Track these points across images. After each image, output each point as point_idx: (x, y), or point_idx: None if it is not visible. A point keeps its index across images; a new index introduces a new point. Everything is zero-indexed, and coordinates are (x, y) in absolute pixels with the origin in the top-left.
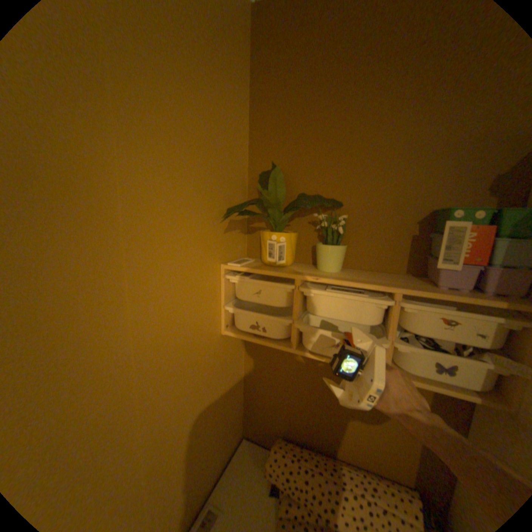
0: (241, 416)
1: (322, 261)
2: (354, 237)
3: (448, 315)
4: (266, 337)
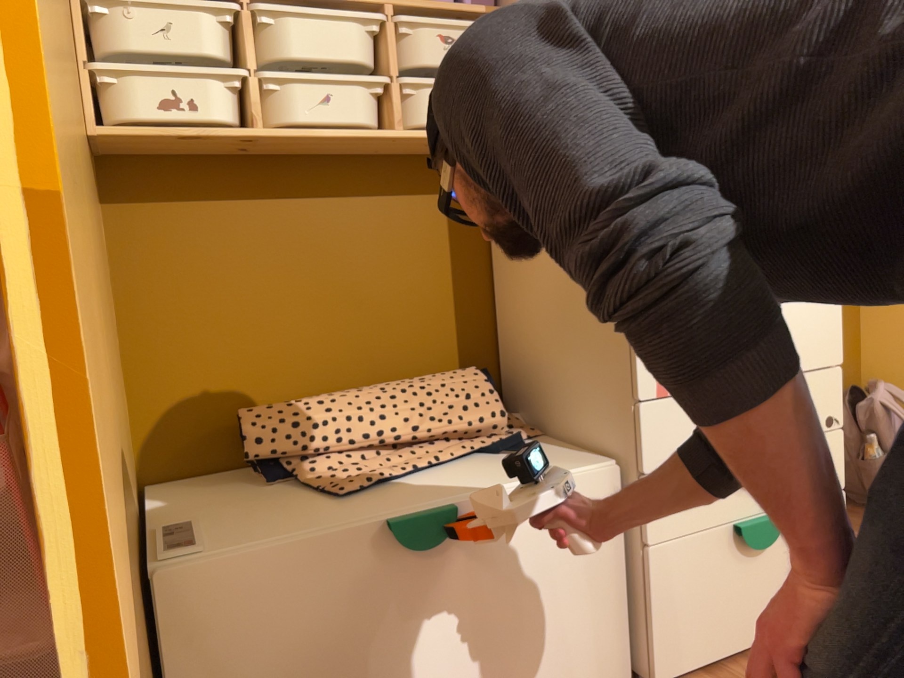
0: (131, 425)
1: None
2: None
3: (442, 23)
4: (199, 124)
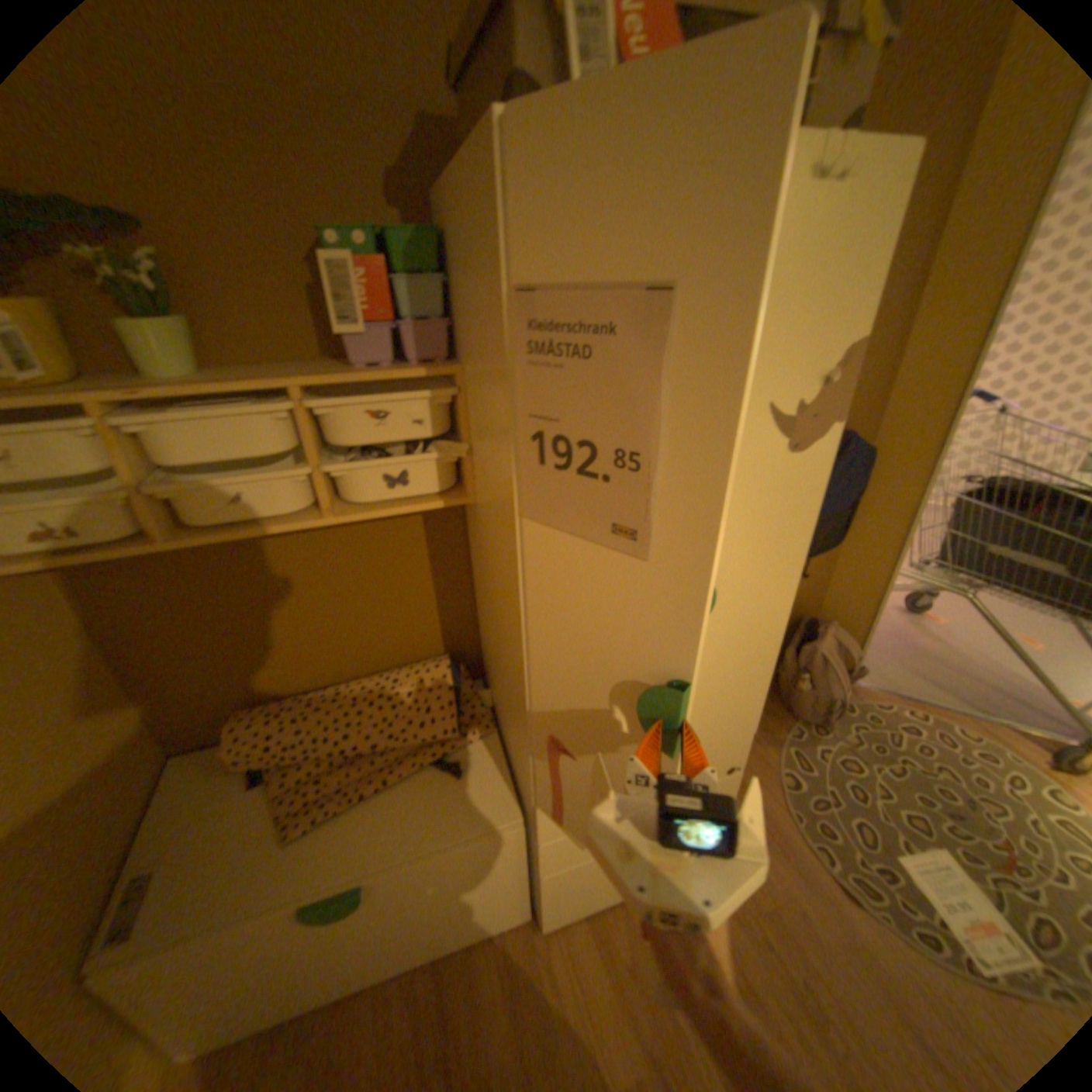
0: (140, 727)
1: (142, 358)
2: (201, 300)
3: (366, 404)
4: (87, 547)
